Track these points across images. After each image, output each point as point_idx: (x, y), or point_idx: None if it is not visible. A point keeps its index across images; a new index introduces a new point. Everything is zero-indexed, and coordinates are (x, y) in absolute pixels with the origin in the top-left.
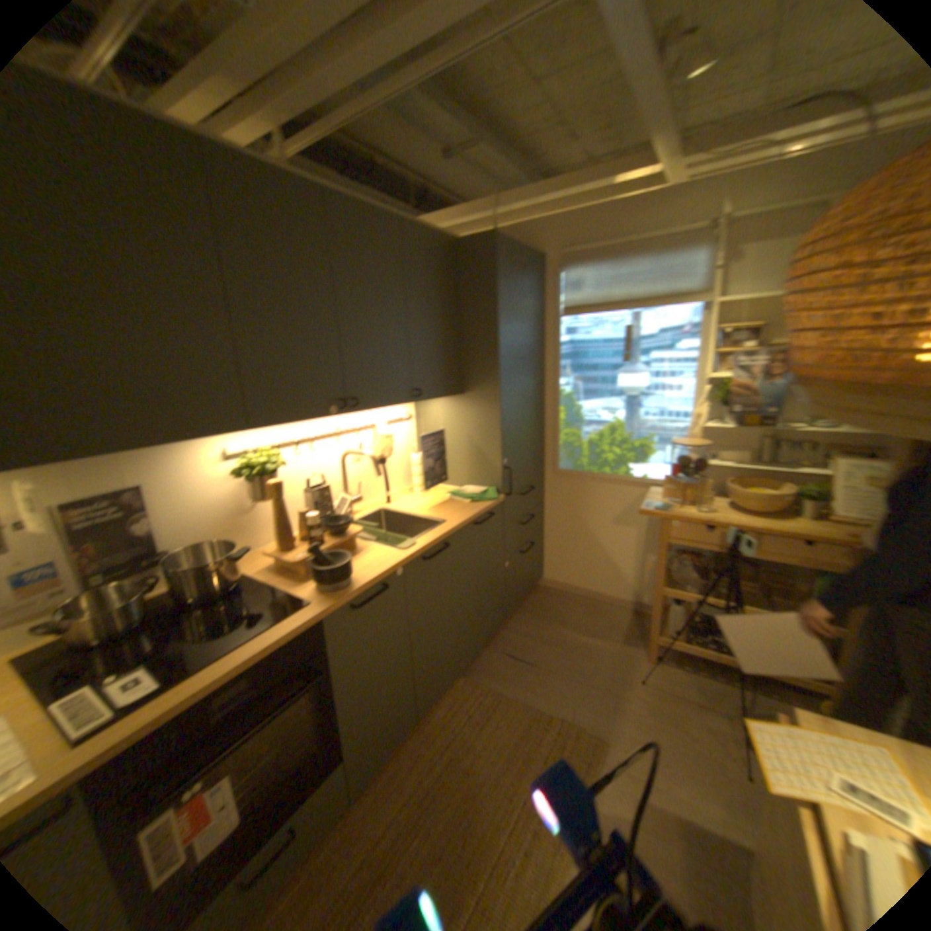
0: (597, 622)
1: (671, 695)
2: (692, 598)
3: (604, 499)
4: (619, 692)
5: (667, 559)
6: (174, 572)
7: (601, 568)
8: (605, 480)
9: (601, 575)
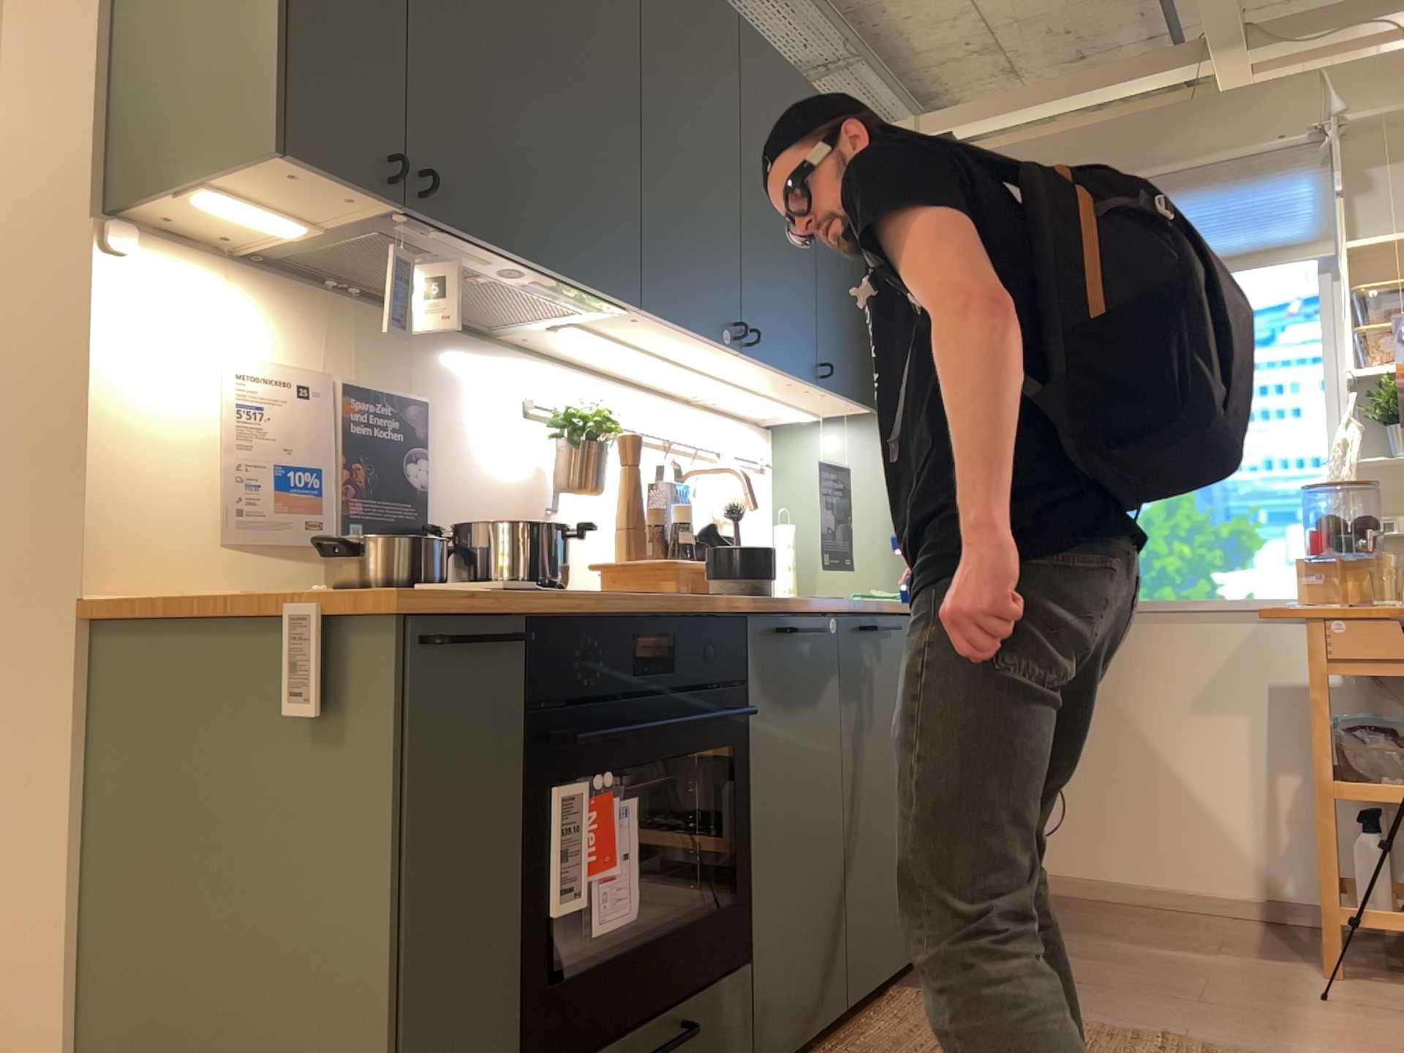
0: (1187, 932)
1: (1395, 1011)
2: (1398, 790)
3: (1167, 657)
4: (1276, 1007)
5: (1330, 706)
6: (480, 536)
7: (1176, 822)
8: (1165, 614)
9: (1177, 839)
